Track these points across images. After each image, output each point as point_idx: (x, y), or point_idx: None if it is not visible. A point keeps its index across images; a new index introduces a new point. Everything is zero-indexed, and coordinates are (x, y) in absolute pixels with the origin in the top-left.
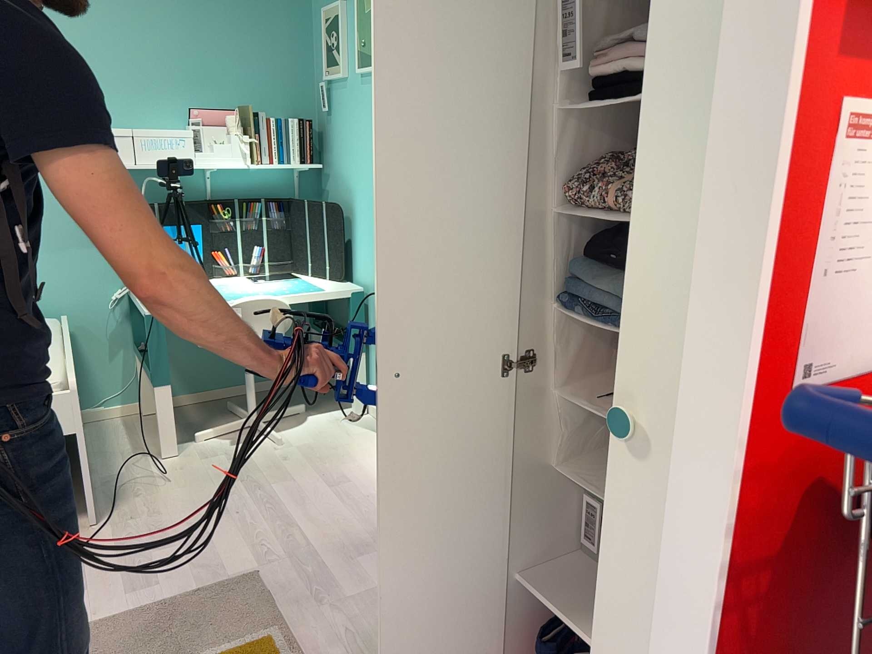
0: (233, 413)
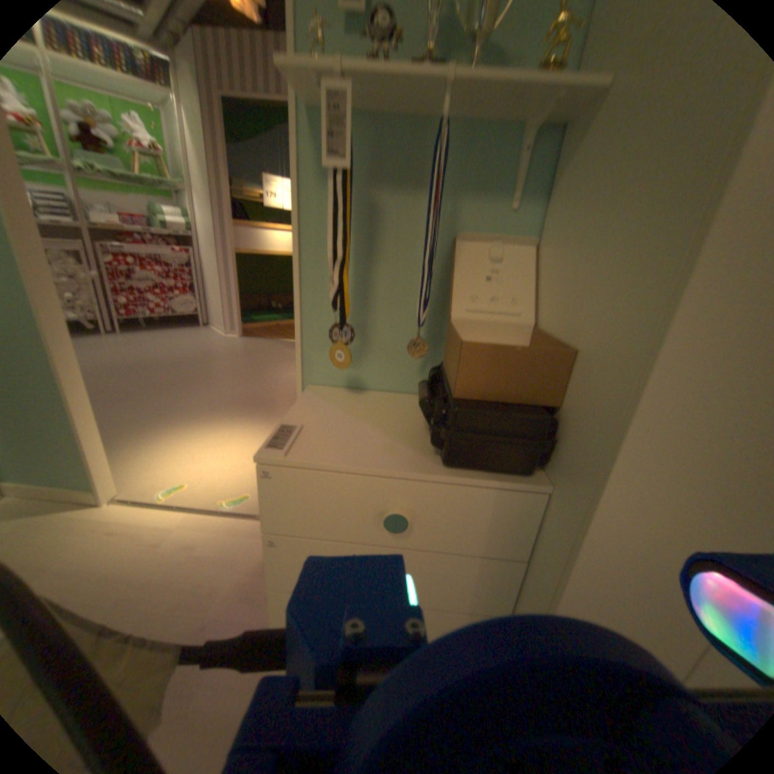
0: None
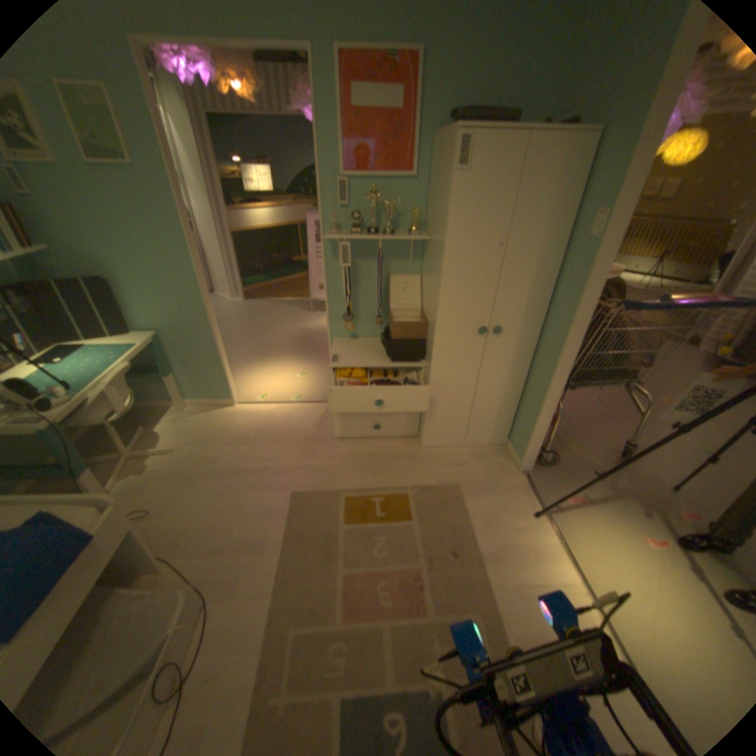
0: (90, 465)
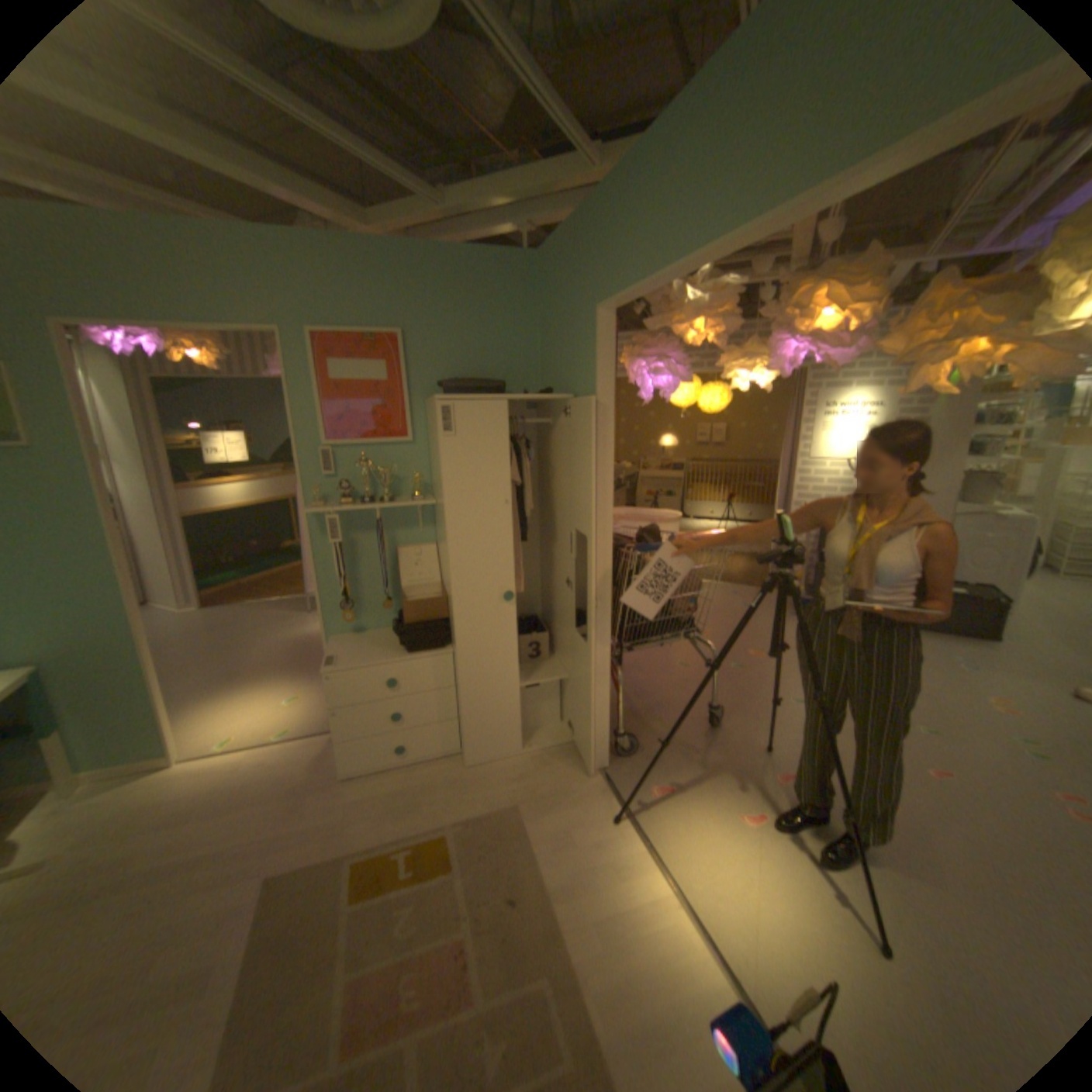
0: None
